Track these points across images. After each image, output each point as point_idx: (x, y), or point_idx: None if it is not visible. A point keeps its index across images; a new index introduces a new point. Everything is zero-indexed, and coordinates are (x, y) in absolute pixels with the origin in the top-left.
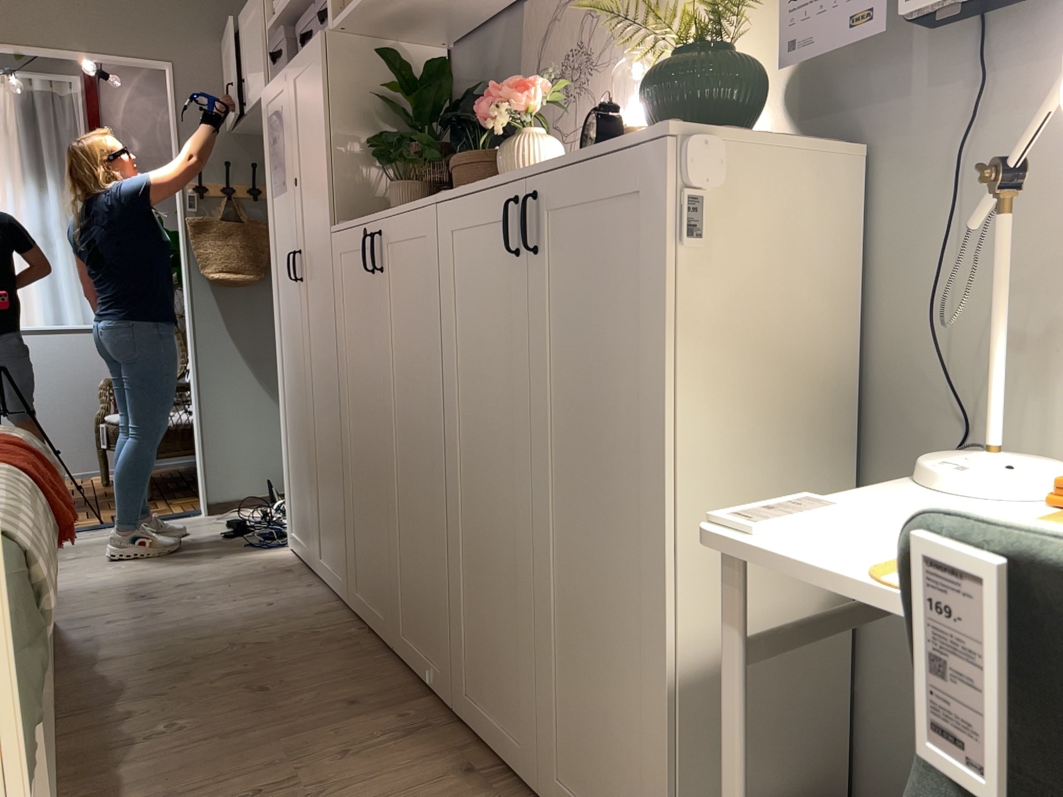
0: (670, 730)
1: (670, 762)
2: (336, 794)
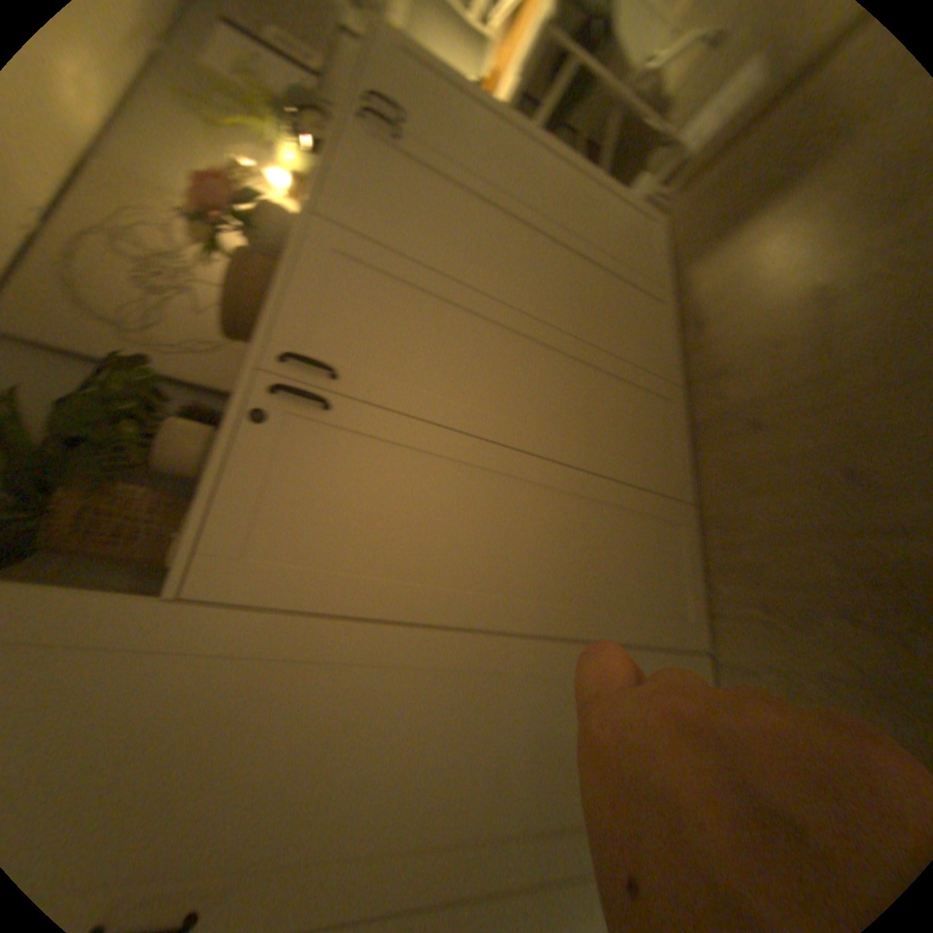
0: (603, 168)
1: (613, 175)
2: (792, 295)
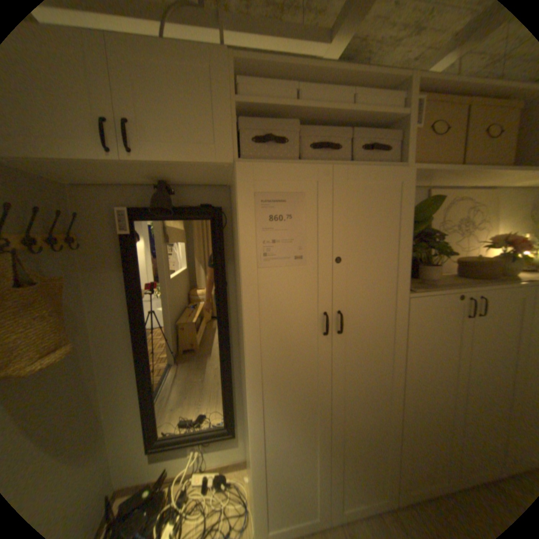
0: None
1: None
2: None
